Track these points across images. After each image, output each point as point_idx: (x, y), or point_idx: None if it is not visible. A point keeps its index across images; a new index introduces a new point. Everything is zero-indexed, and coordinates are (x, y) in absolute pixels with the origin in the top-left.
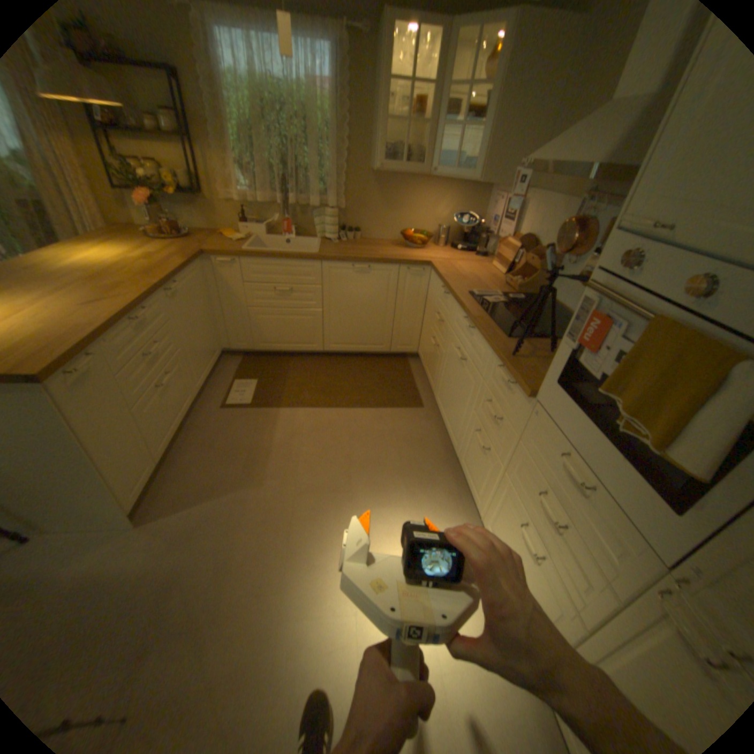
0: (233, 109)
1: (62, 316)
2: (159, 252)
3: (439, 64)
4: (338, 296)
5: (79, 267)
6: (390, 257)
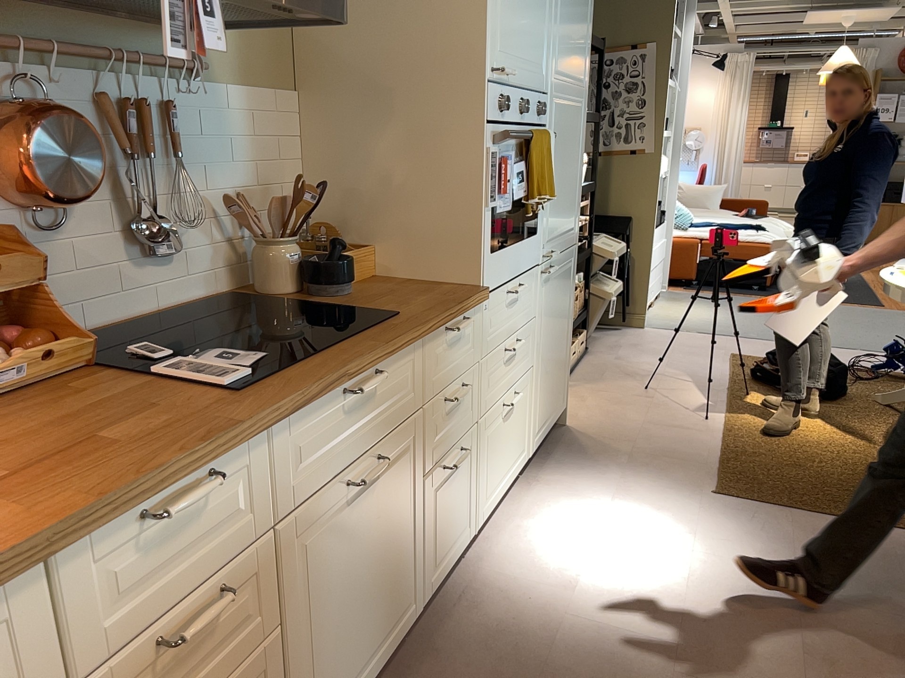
0: None
1: None
2: None
3: None
4: None
5: None
6: None
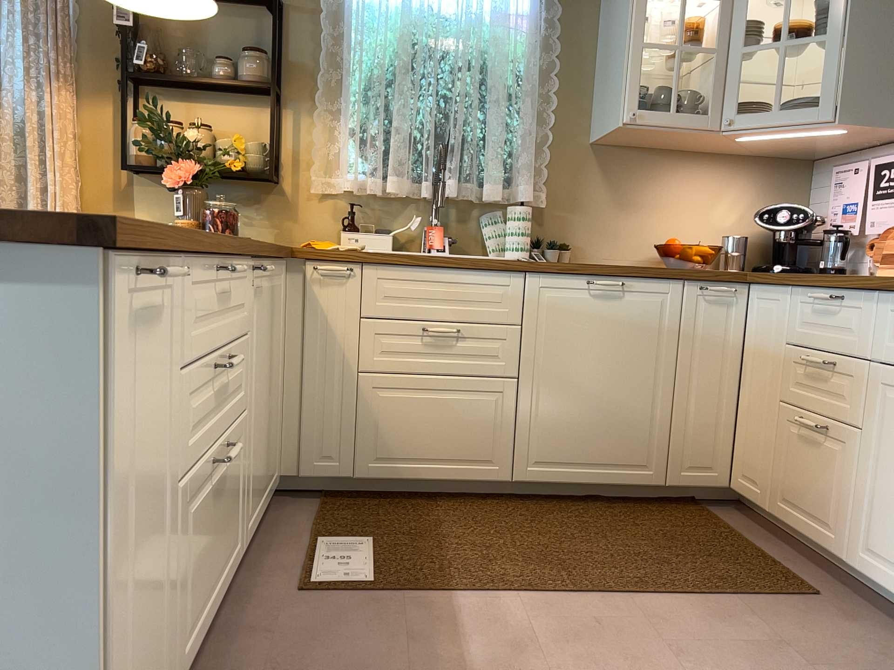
0: (366, 55)
1: None
2: None
3: None
4: (557, 345)
5: None
6: (663, 267)
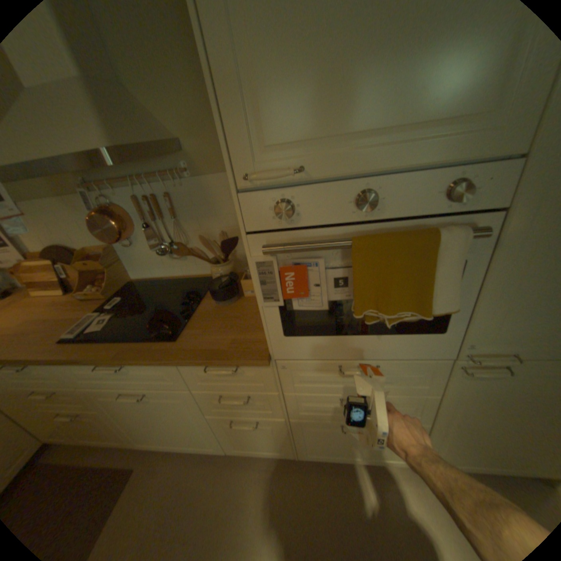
0: None
1: None
2: None
3: None
4: None
5: None
6: None
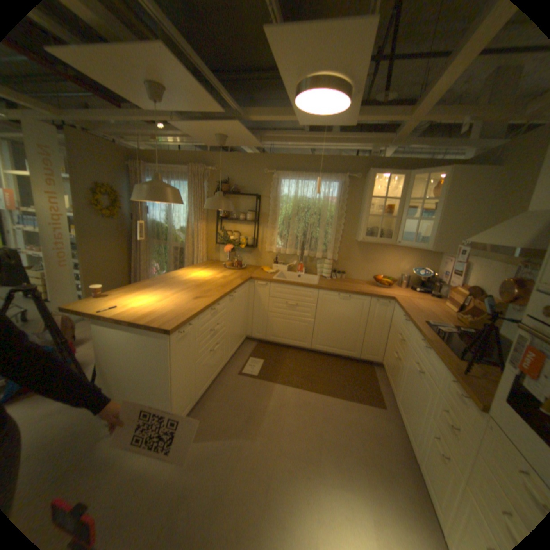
0: (283, 211)
1: (184, 303)
2: (230, 276)
3: (402, 189)
4: (326, 312)
5: (194, 280)
6: (365, 291)
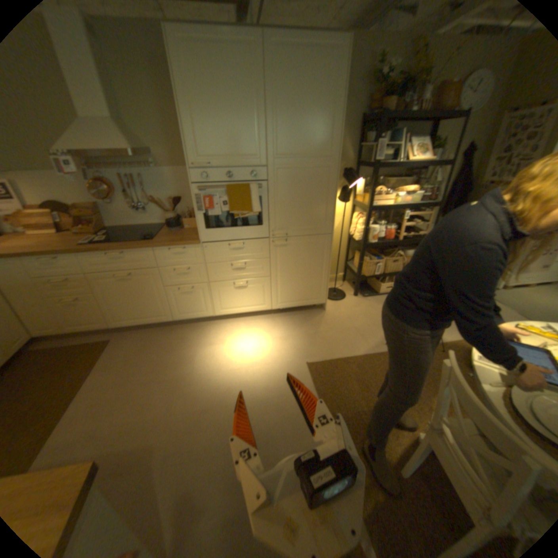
0: None
1: None
2: None
3: None
4: None
5: None
6: None
